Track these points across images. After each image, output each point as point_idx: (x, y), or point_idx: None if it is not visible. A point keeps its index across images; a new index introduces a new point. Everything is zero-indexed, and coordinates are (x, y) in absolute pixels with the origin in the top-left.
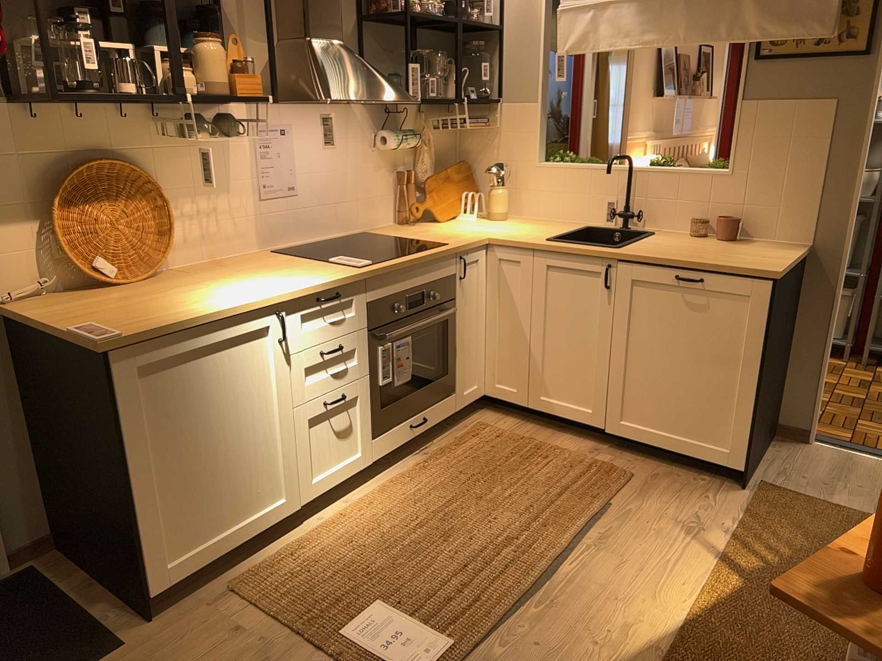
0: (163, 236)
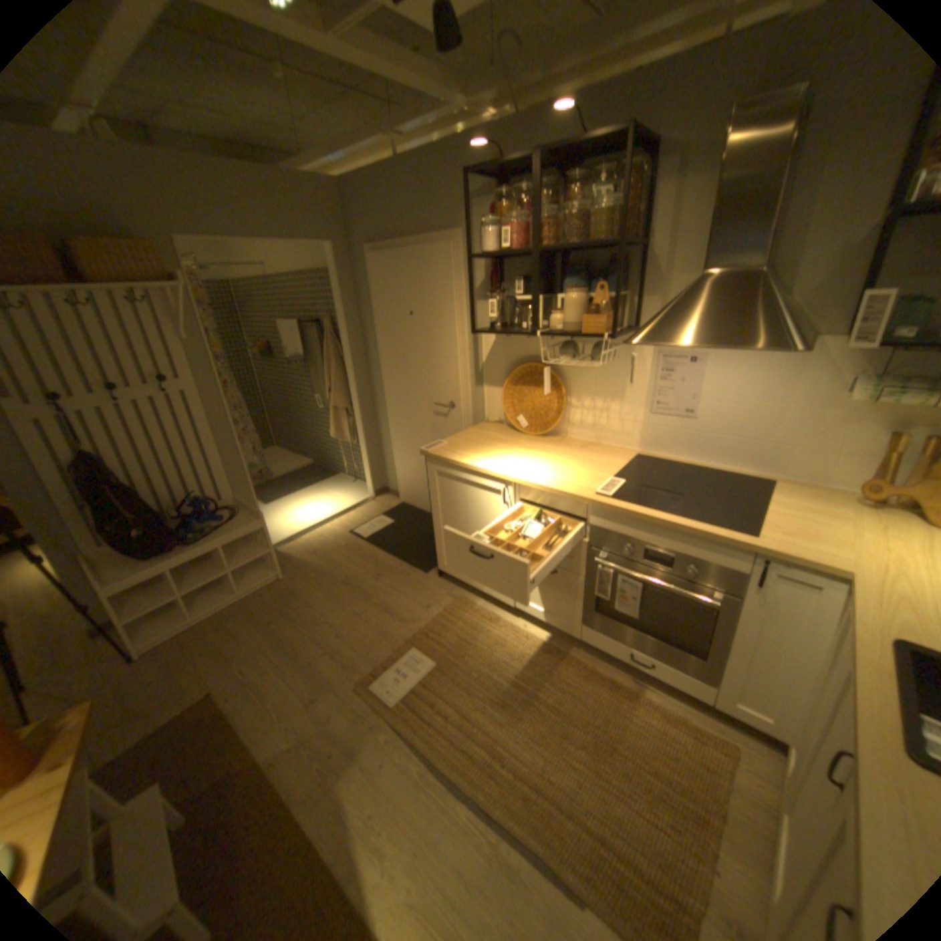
0: (559, 415)
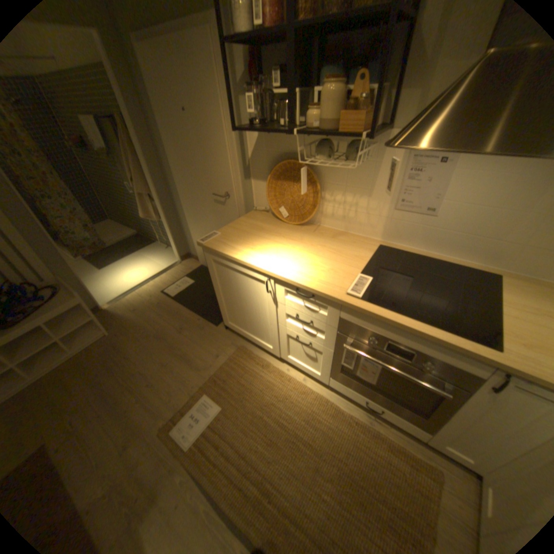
0: (314, 207)
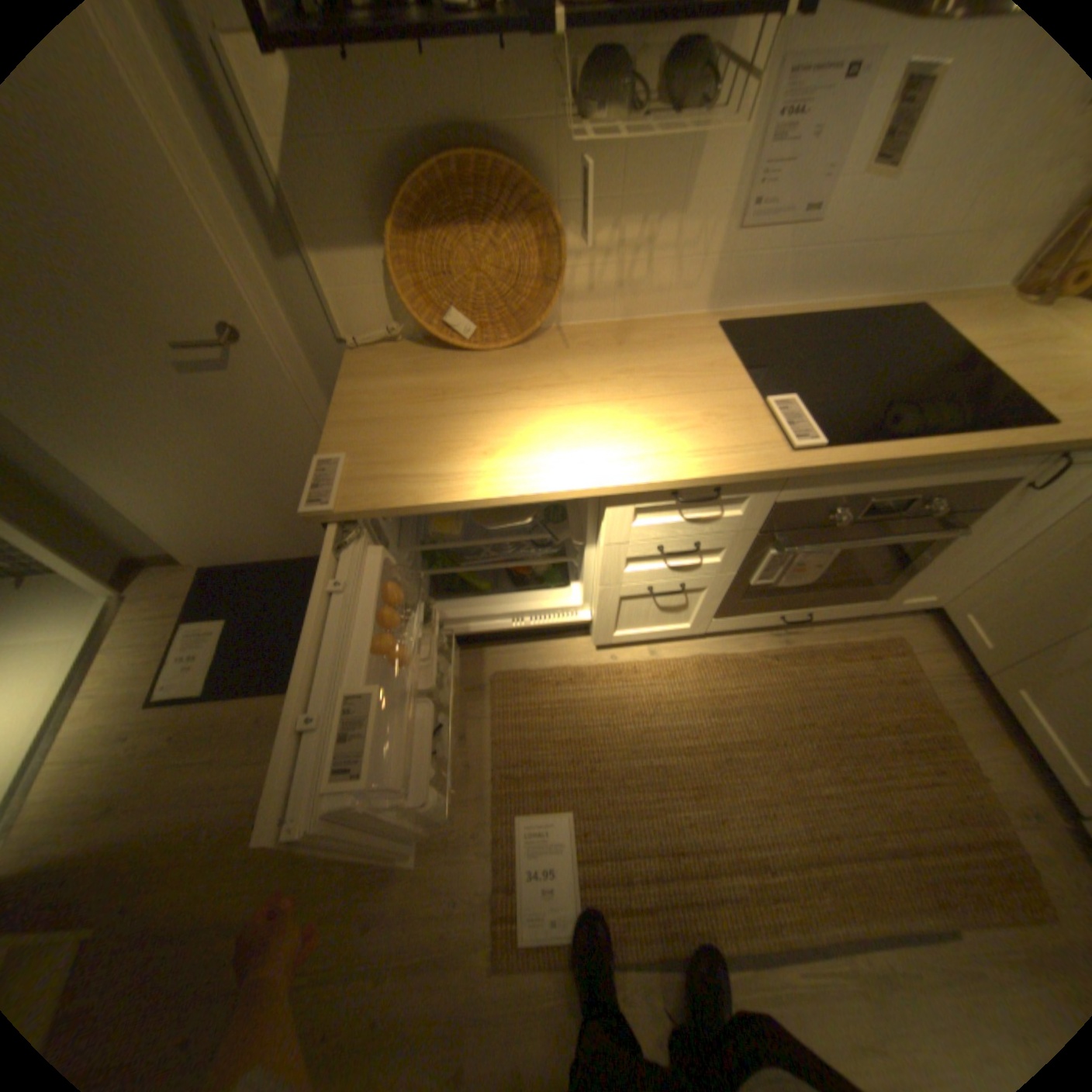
0: (549, 281)
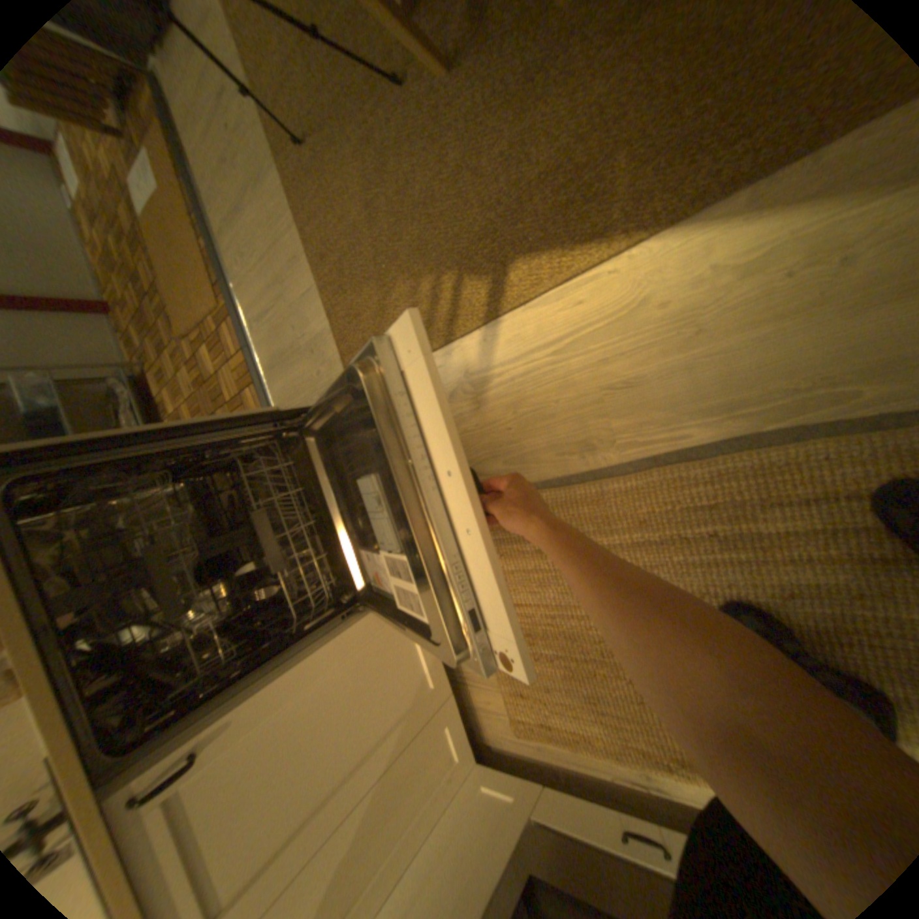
0: None
